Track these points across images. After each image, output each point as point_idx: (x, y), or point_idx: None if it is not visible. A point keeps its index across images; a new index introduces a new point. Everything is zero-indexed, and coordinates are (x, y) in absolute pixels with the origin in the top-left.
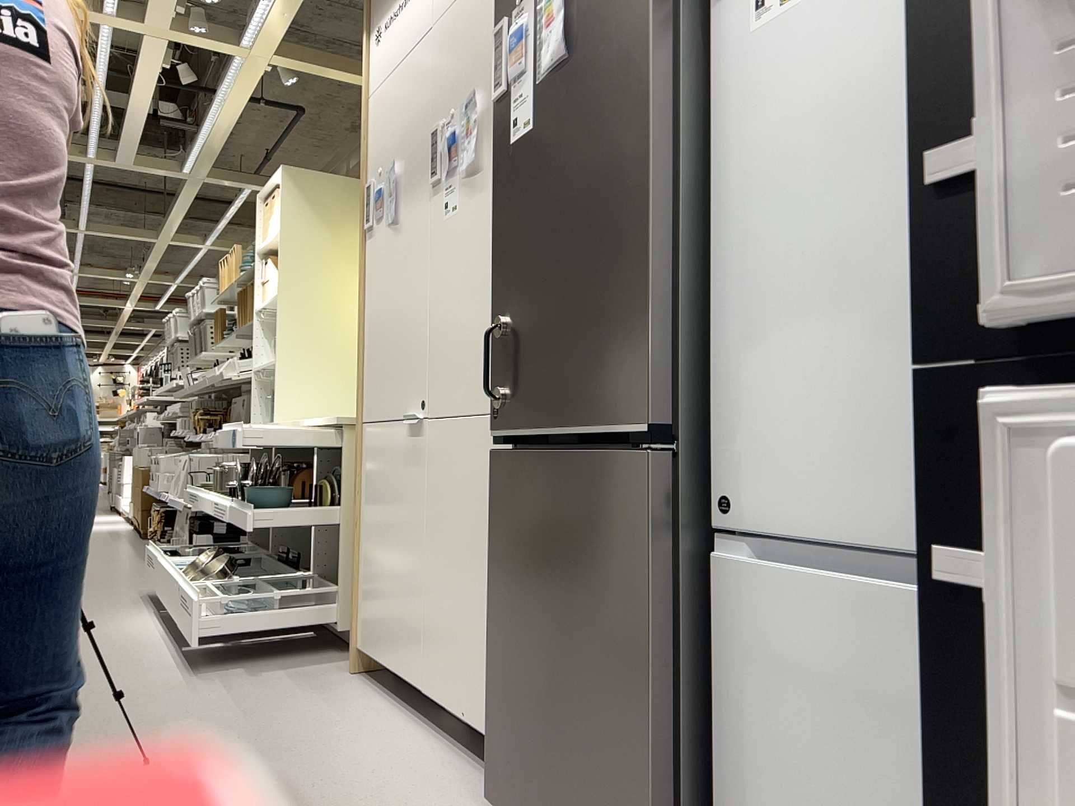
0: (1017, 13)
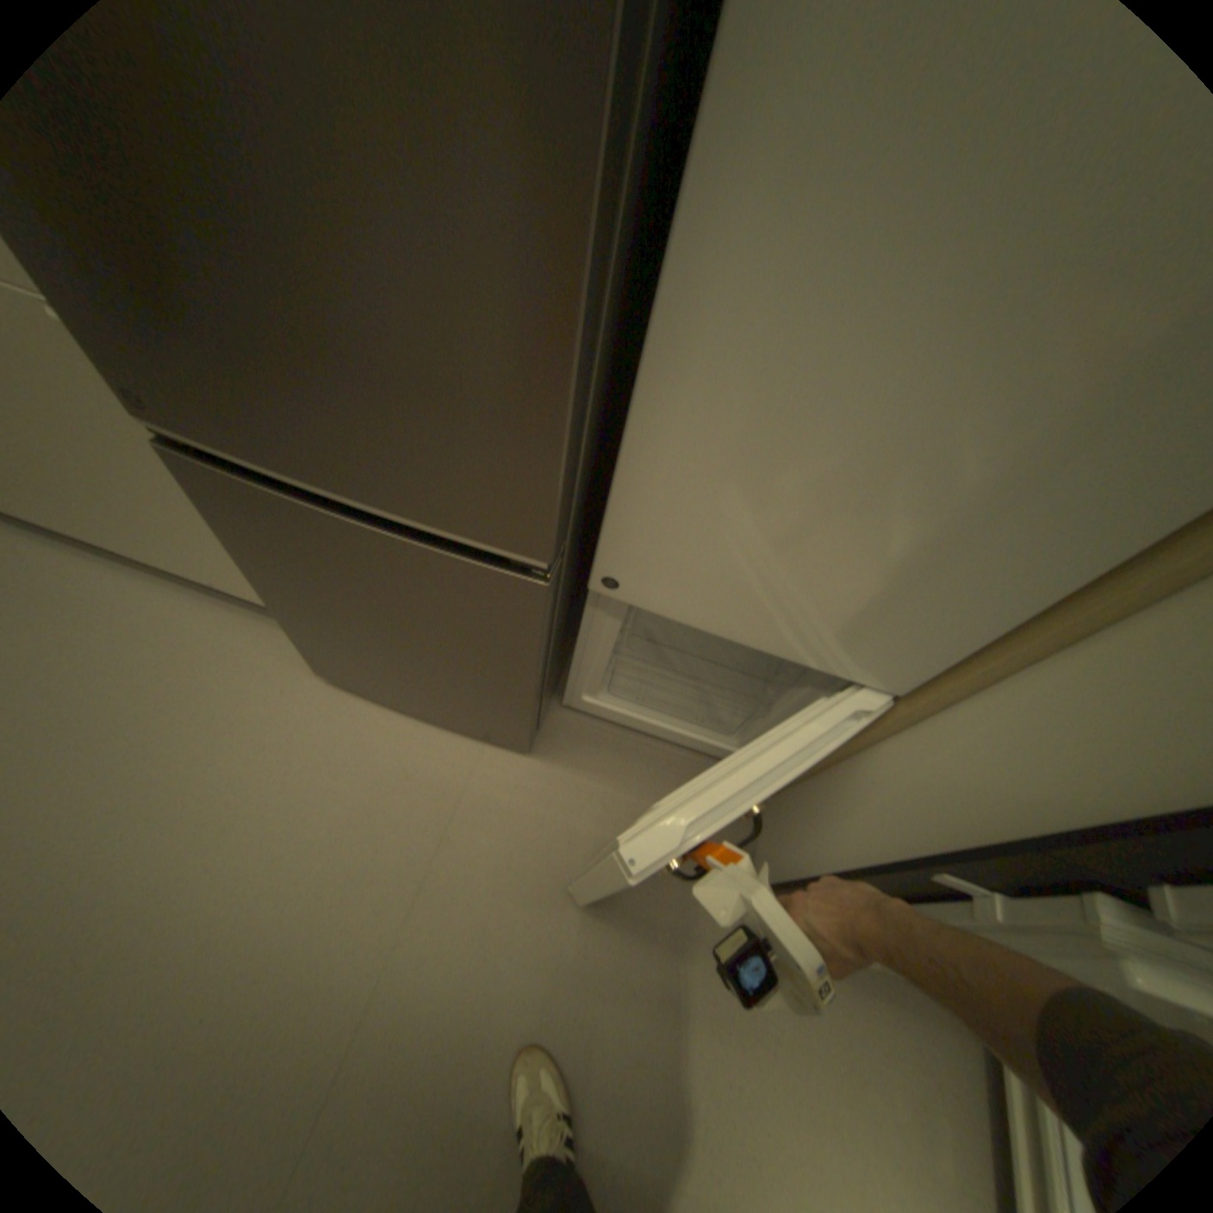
0: None
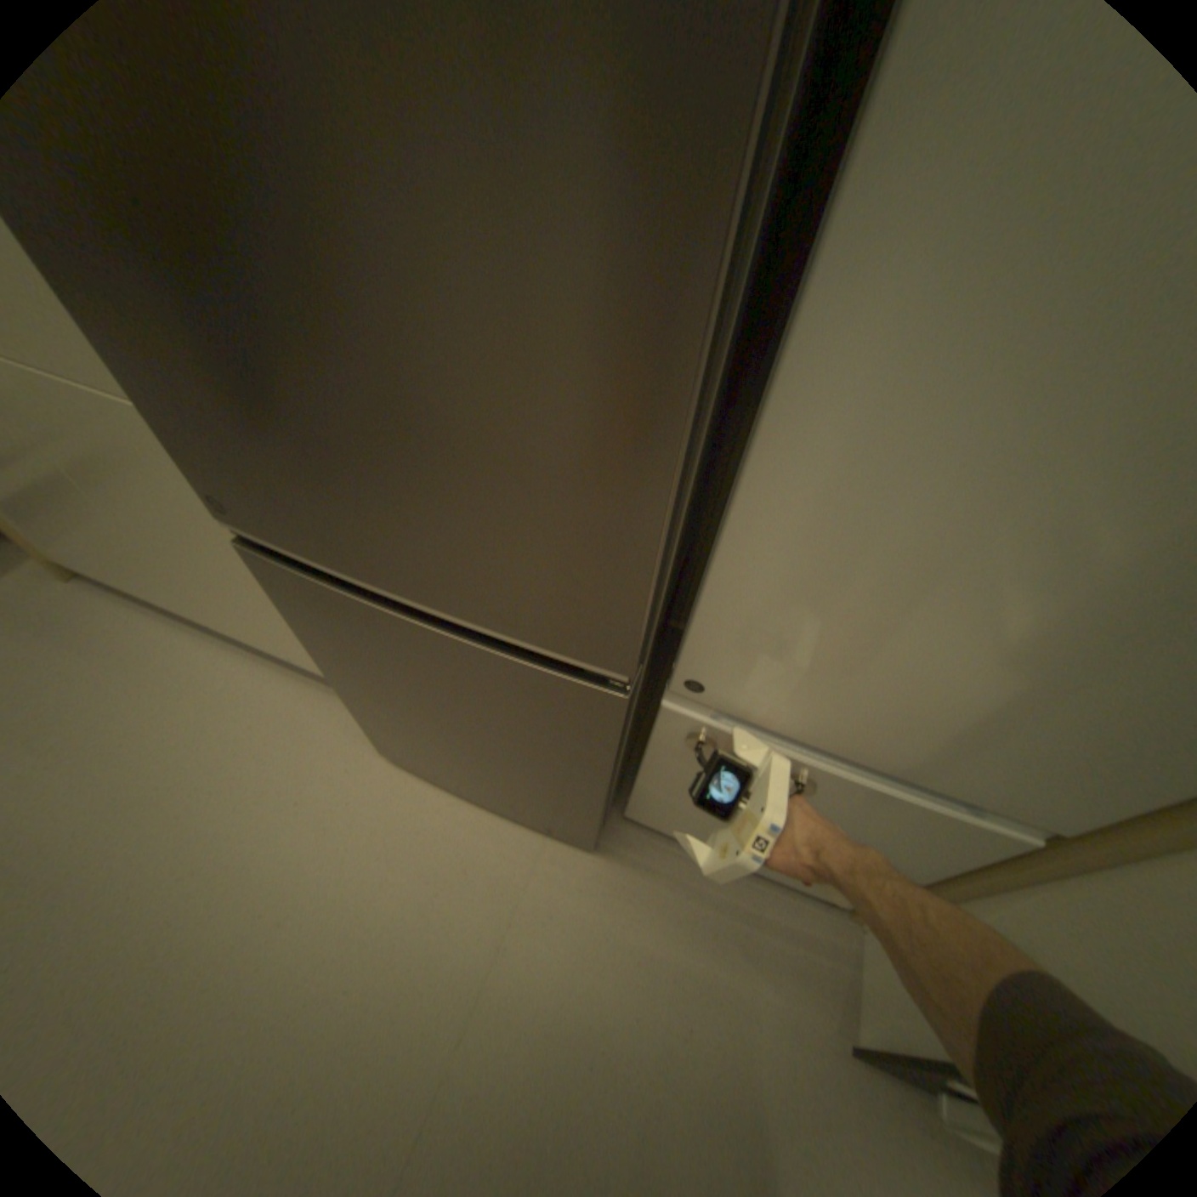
0: None
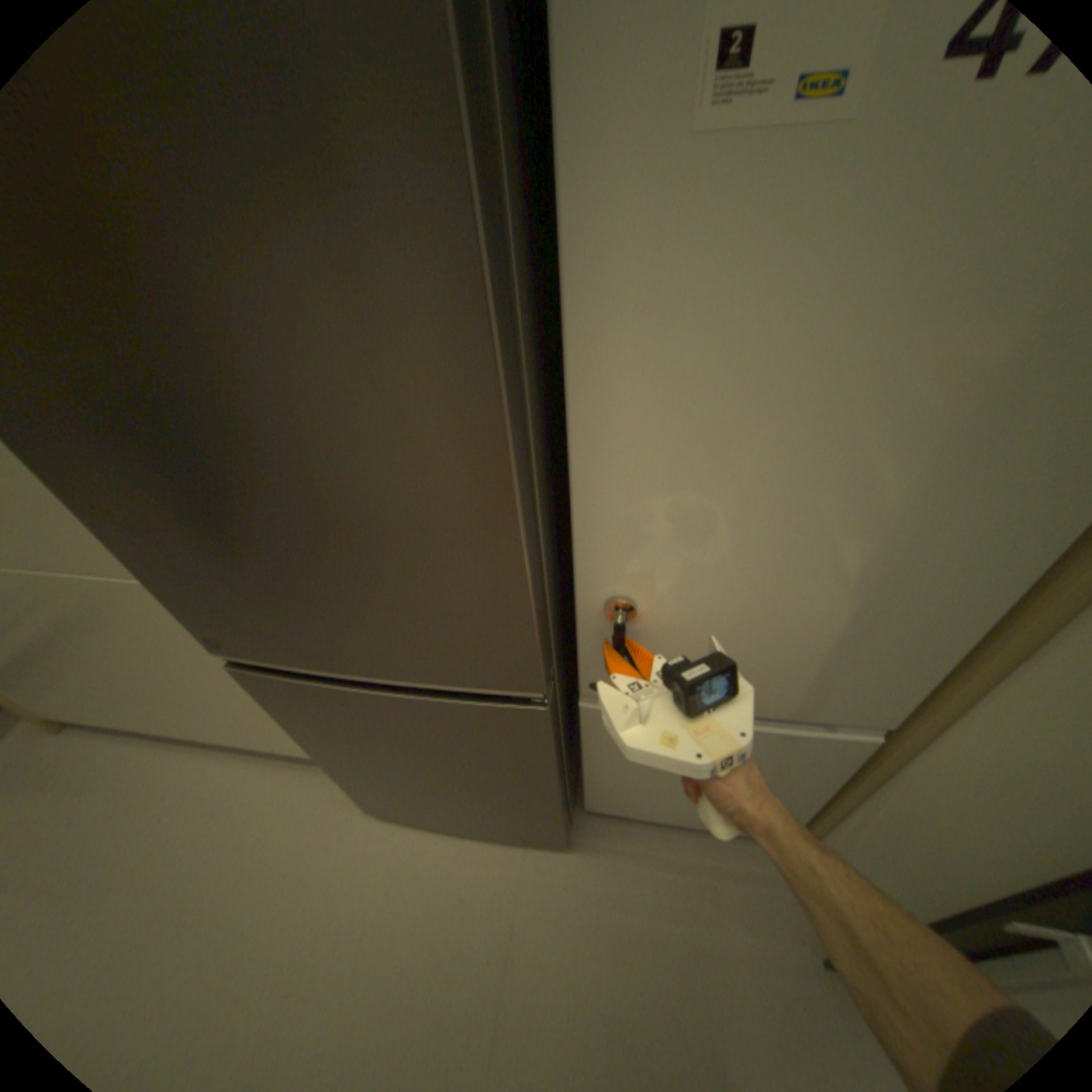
0: None
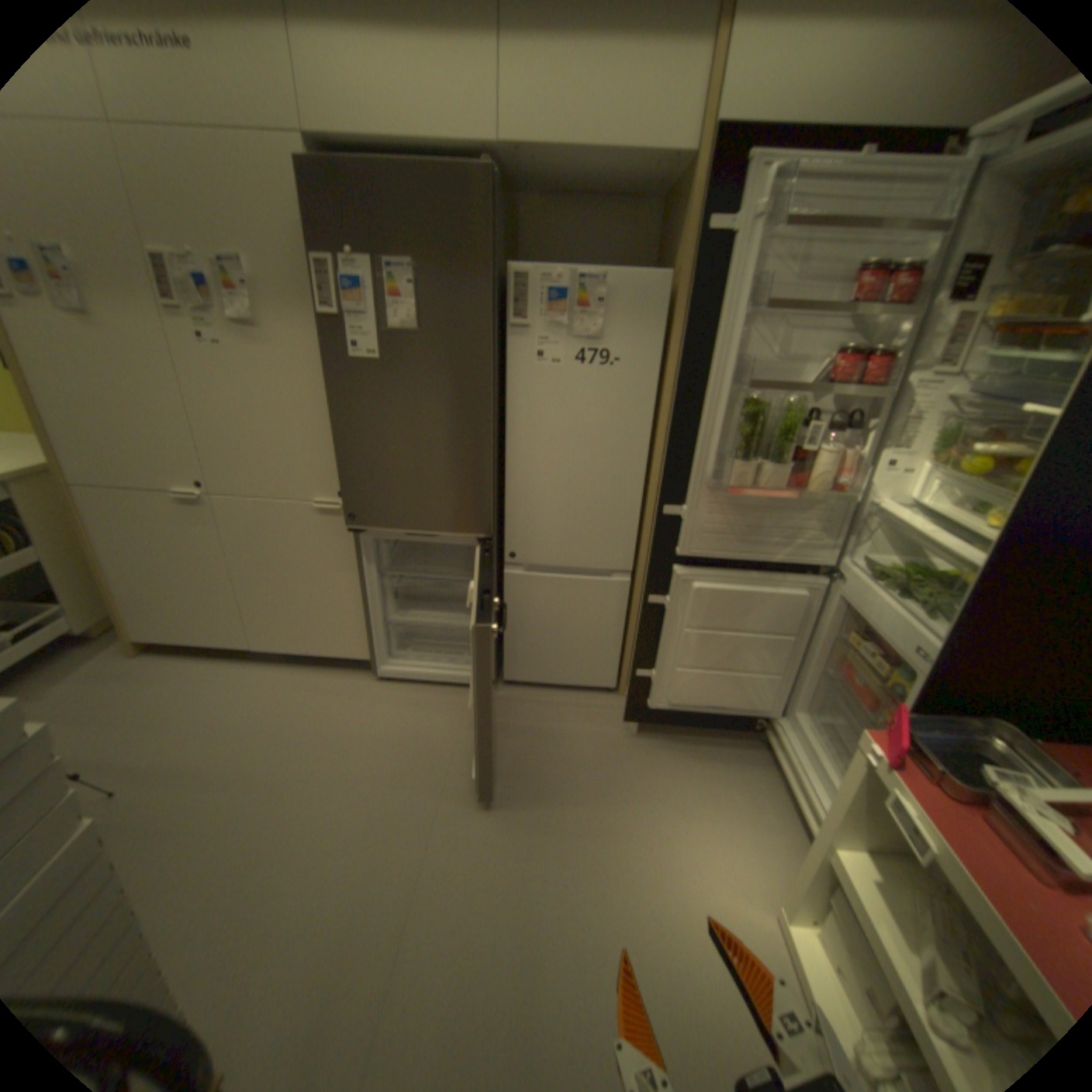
0: (694, 488)
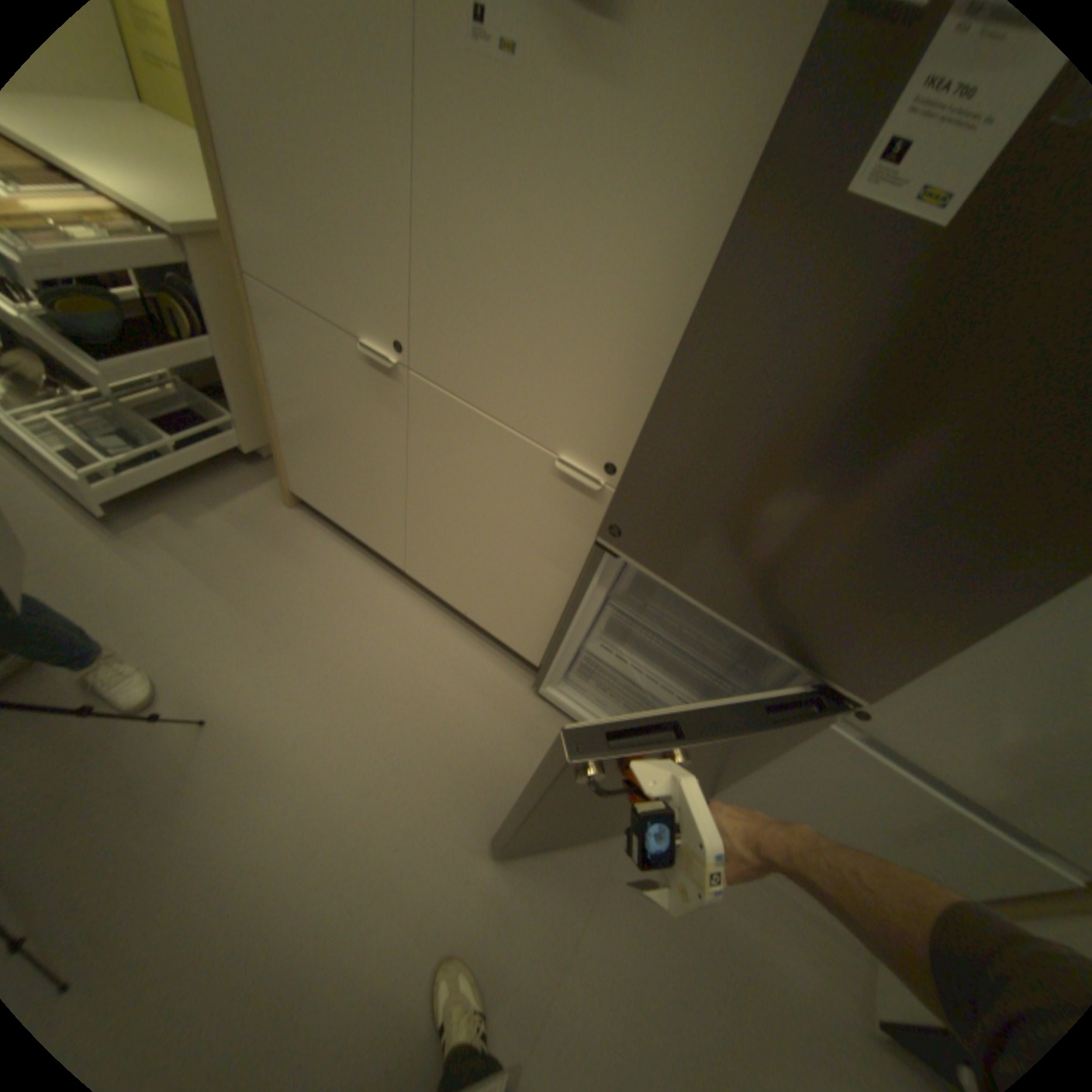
0: None
